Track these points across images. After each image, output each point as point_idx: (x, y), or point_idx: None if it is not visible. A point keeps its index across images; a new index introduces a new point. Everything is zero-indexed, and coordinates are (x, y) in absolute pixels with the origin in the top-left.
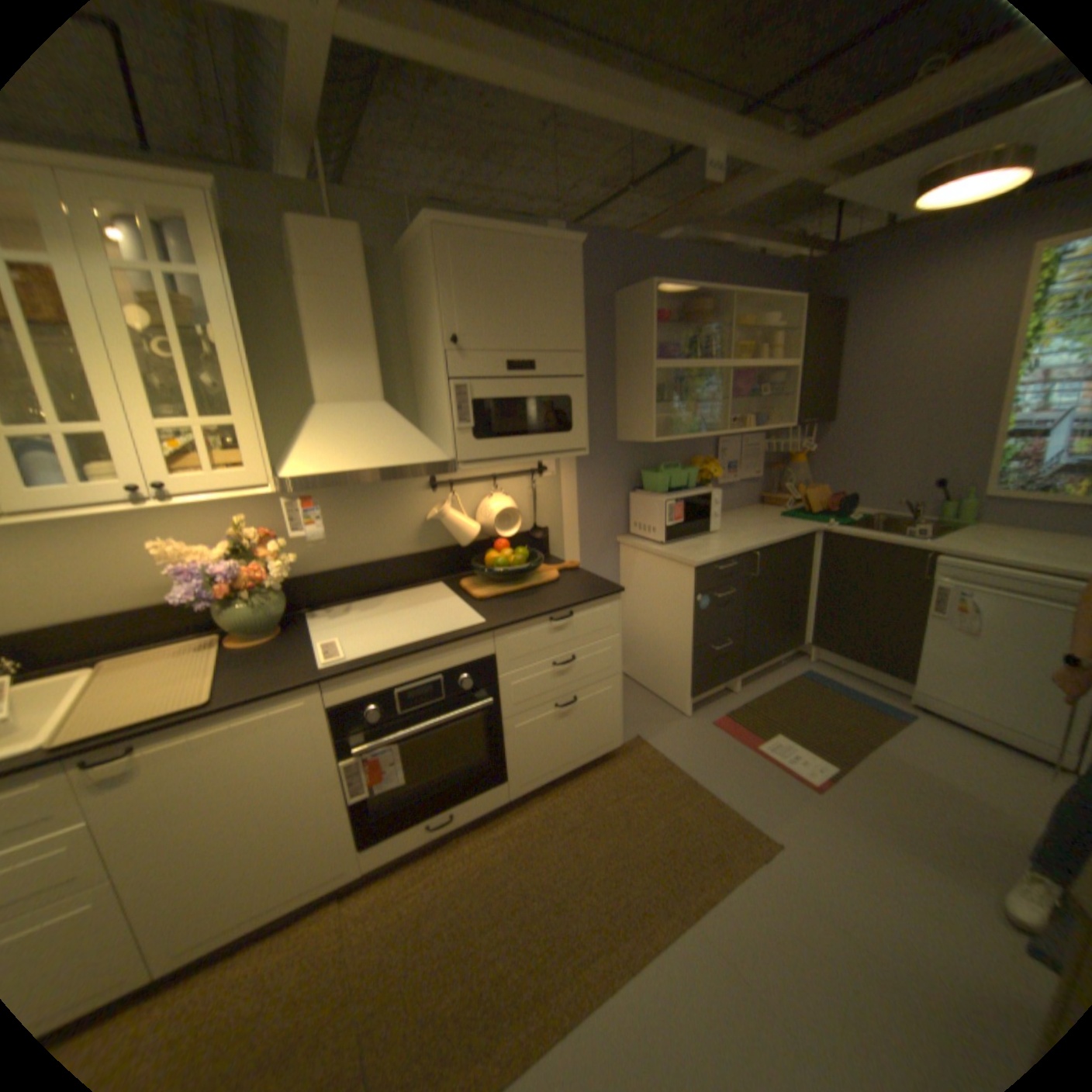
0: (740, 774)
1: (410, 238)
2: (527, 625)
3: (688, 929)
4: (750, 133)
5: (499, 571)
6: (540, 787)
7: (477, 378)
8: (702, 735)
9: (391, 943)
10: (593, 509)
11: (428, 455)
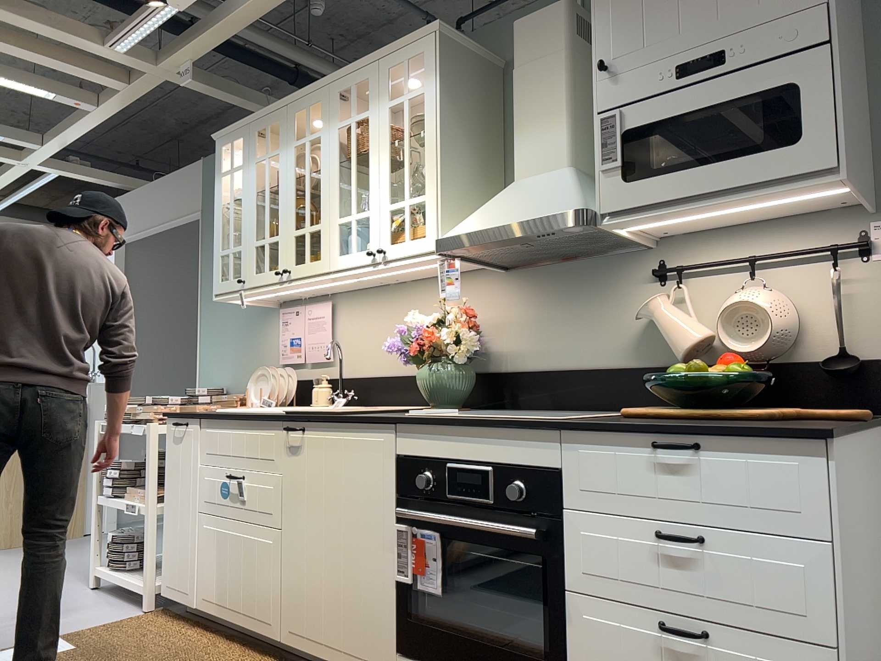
0: None
1: None
2: (612, 440)
3: None
4: None
5: (675, 386)
6: None
7: (638, 102)
8: None
9: None
10: None
11: (560, 206)
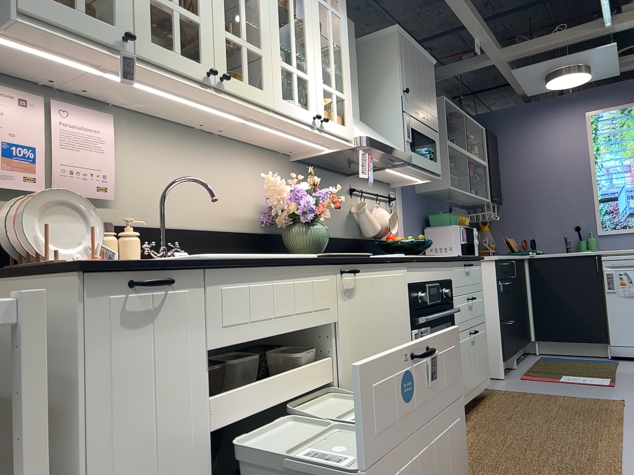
0: (564, 388)
1: (369, 39)
2: (459, 264)
3: (623, 426)
4: (491, 37)
5: (410, 246)
6: (469, 401)
7: (408, 116)
8: (521, 382)
9: (474, 471)
10: (411, 235)
11: (401, 149)
